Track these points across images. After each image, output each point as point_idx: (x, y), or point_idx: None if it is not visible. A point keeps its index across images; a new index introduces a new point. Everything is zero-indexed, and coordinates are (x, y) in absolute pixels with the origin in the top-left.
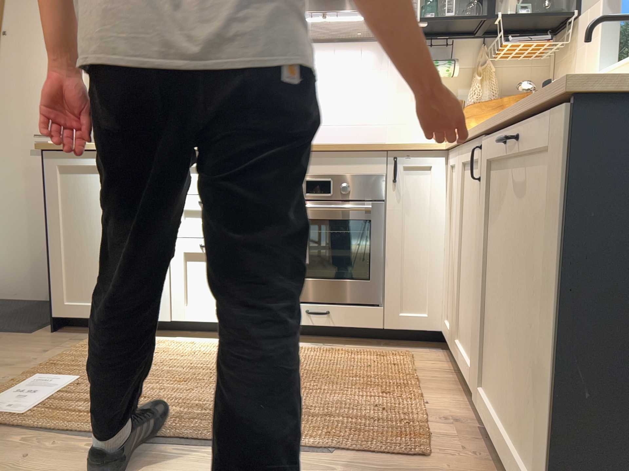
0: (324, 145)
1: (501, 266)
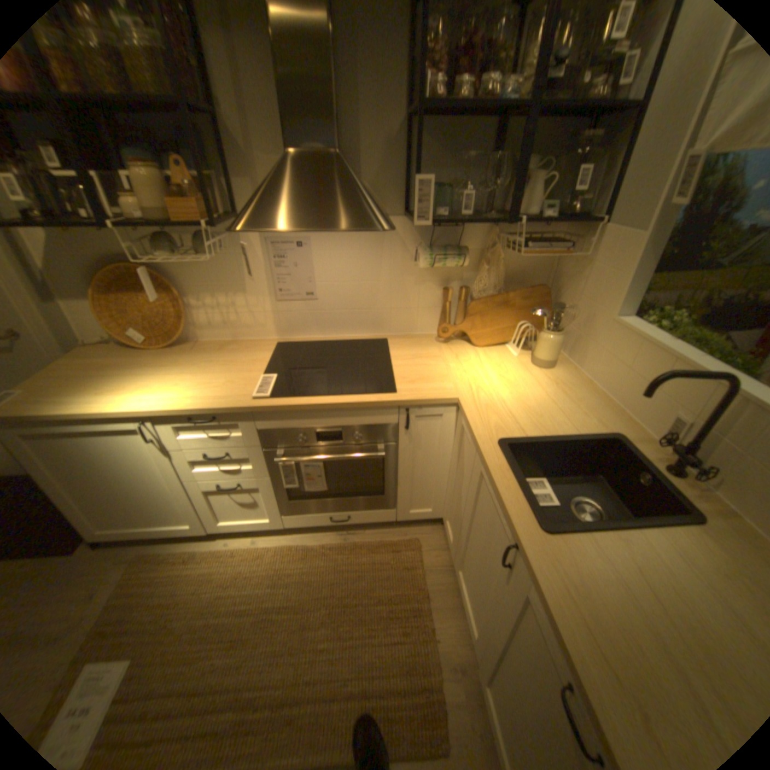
0: (329, 404)
1: (520, 677)
